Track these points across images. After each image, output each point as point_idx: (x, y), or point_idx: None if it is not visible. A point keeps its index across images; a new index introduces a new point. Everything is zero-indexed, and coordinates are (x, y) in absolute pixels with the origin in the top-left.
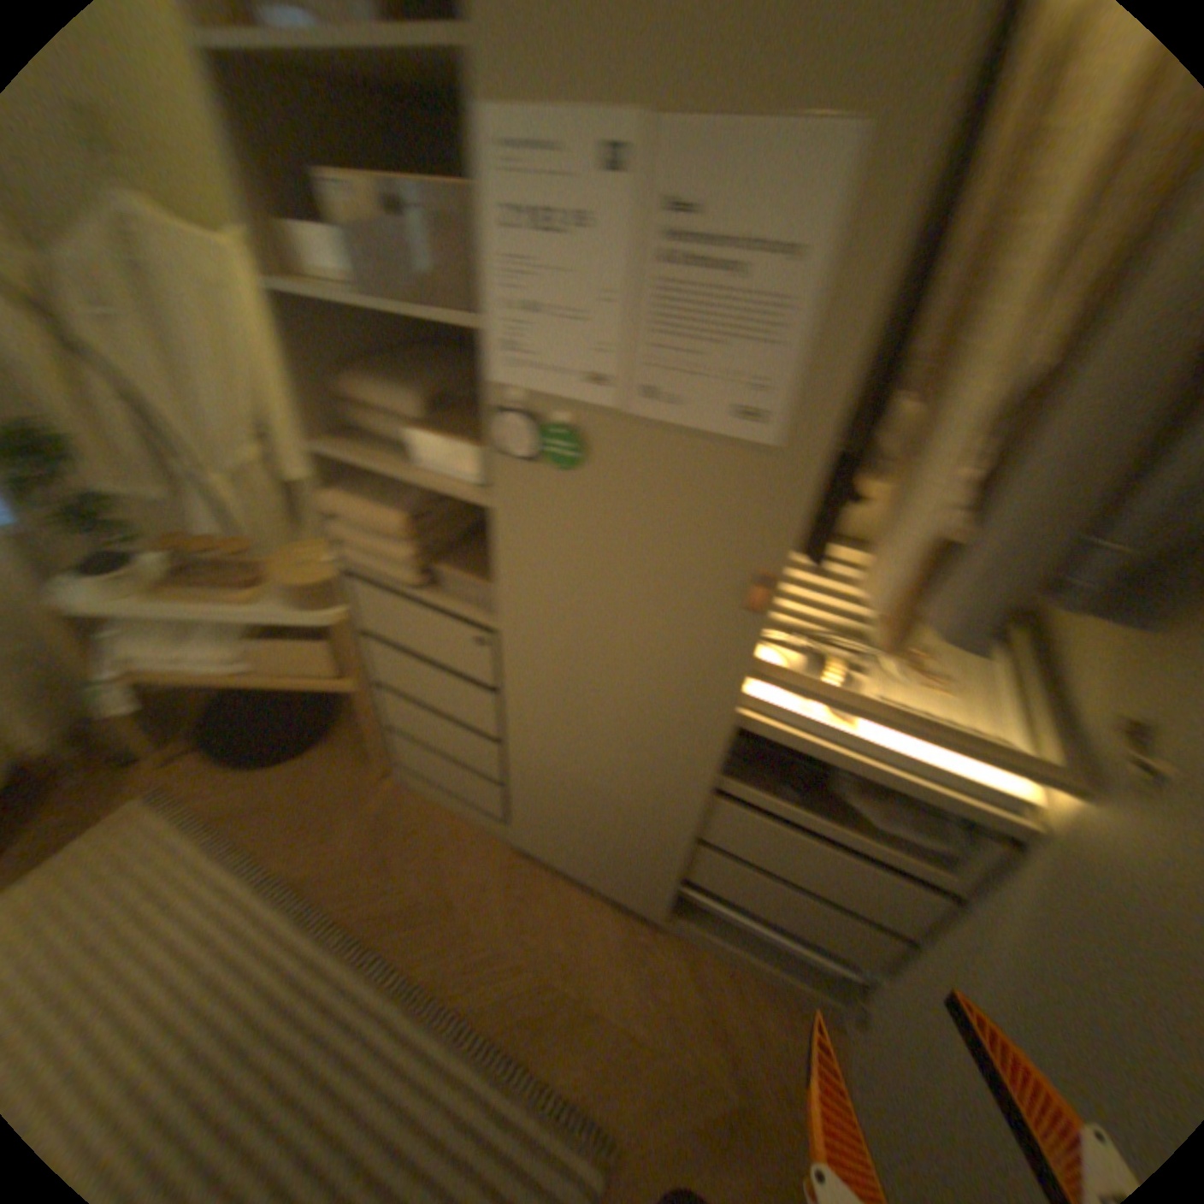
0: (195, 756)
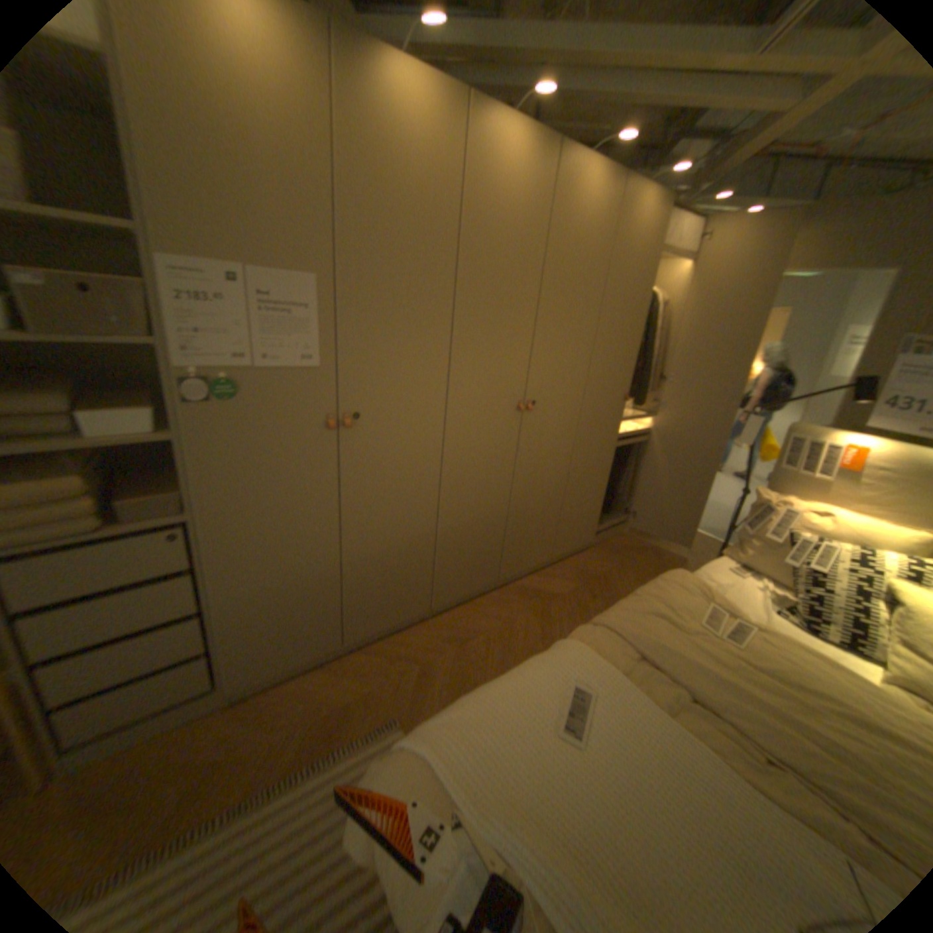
0: None
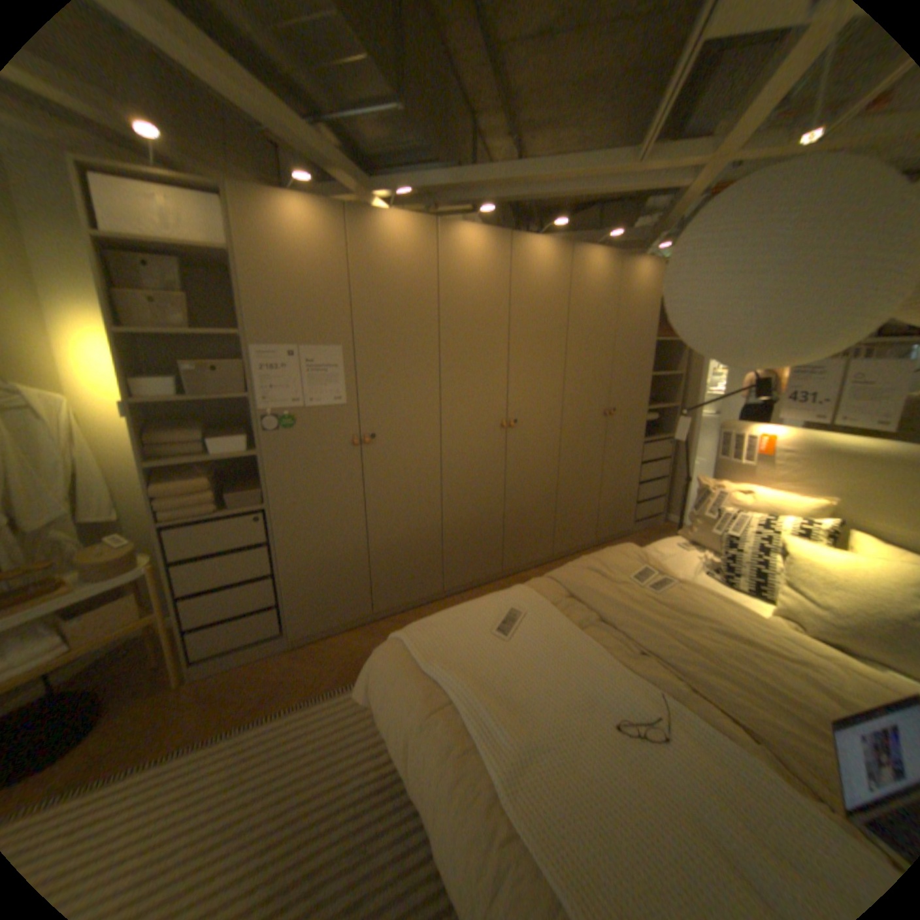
0: None
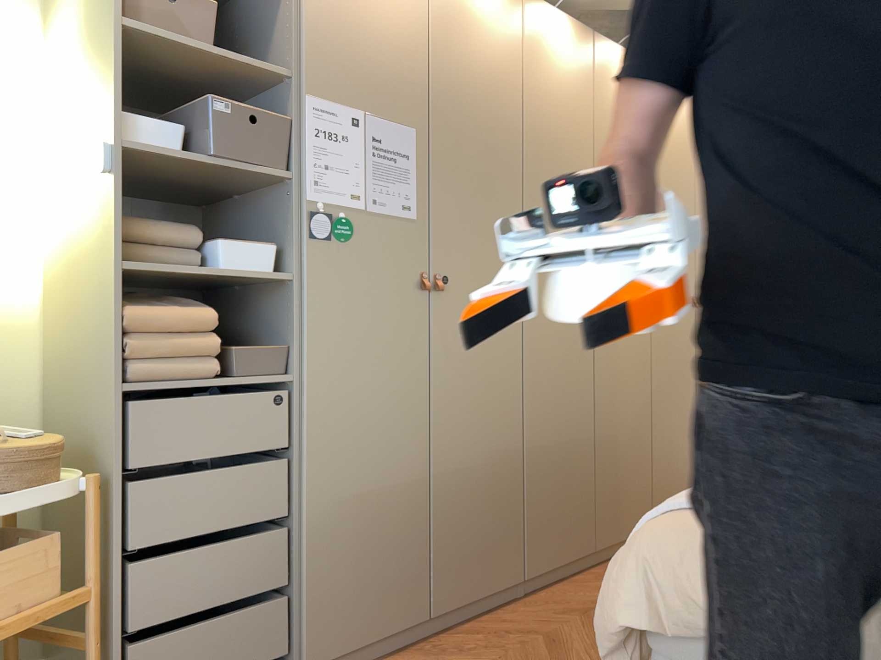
0: None
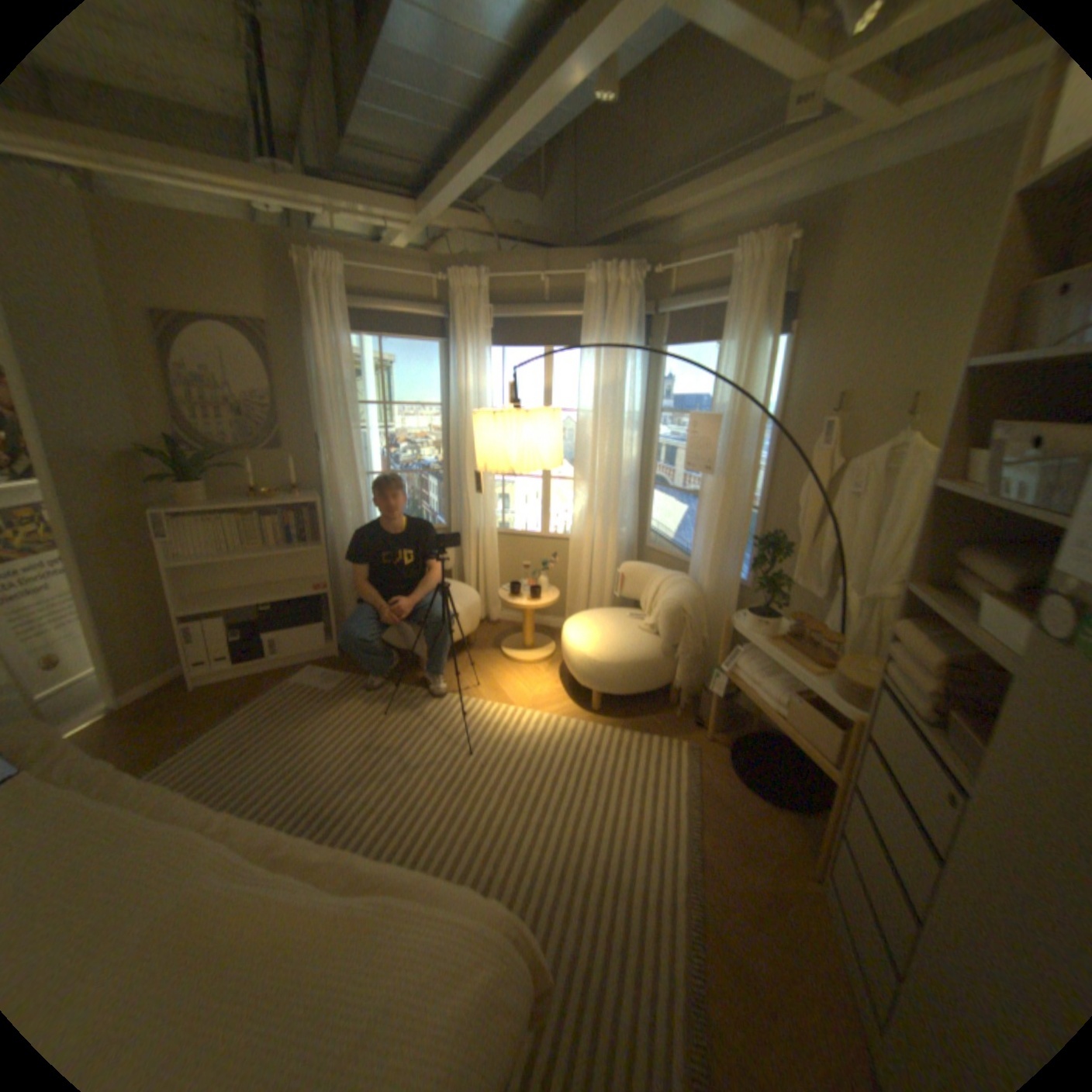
0: (733, 752)
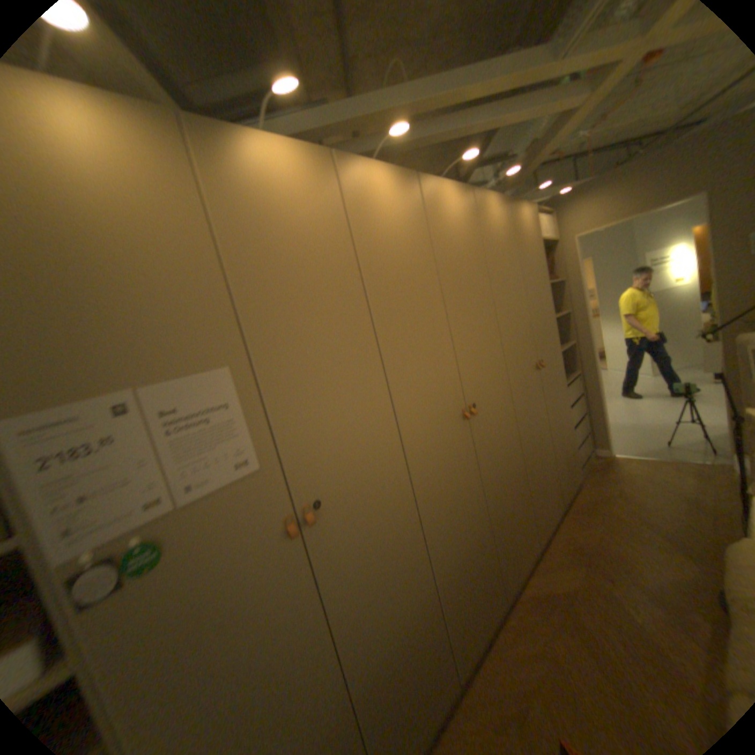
0: None
